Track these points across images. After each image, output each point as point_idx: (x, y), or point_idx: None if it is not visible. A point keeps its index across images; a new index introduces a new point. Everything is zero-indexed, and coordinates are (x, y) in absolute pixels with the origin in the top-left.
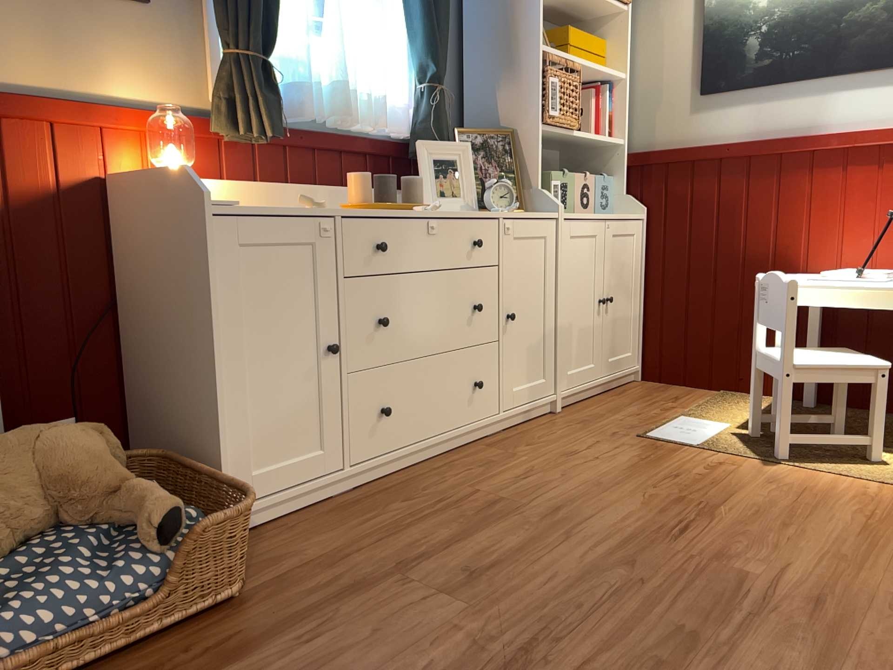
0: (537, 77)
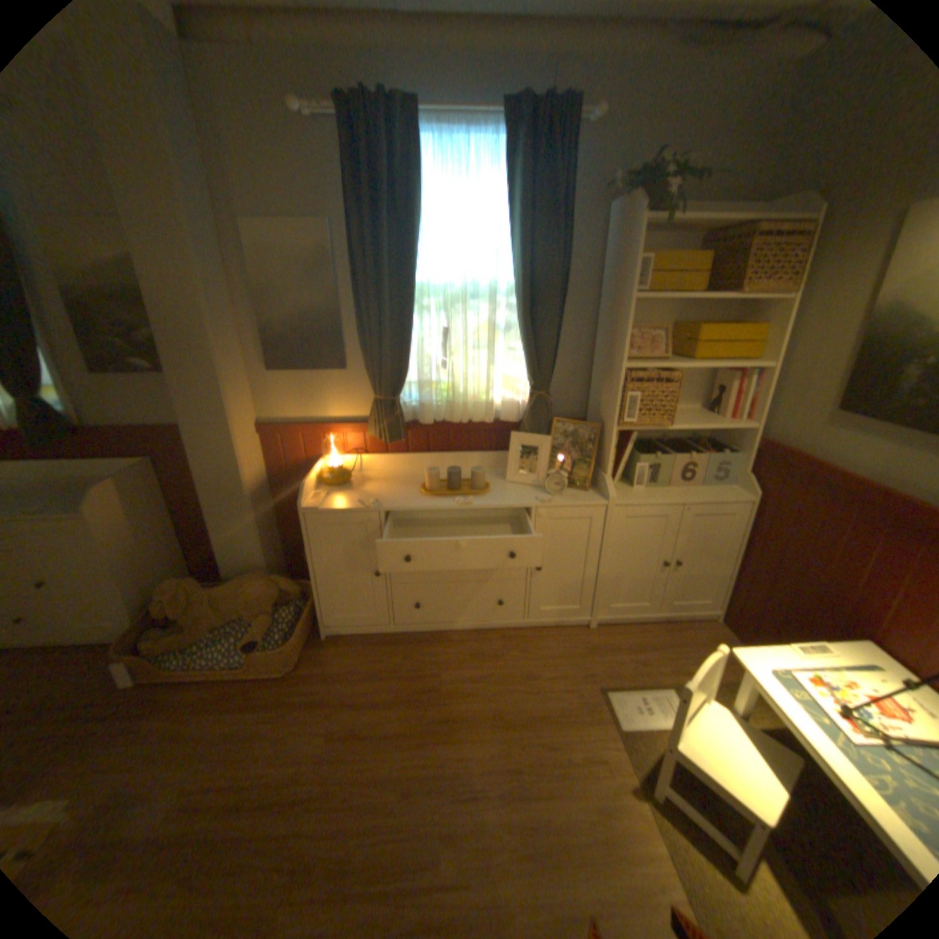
0: (618, 391)
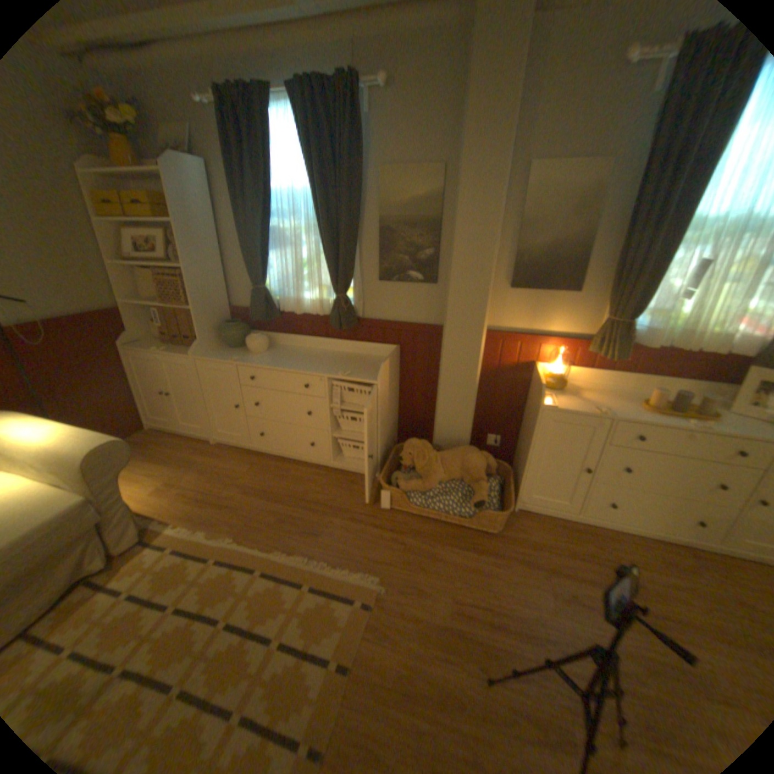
0: None
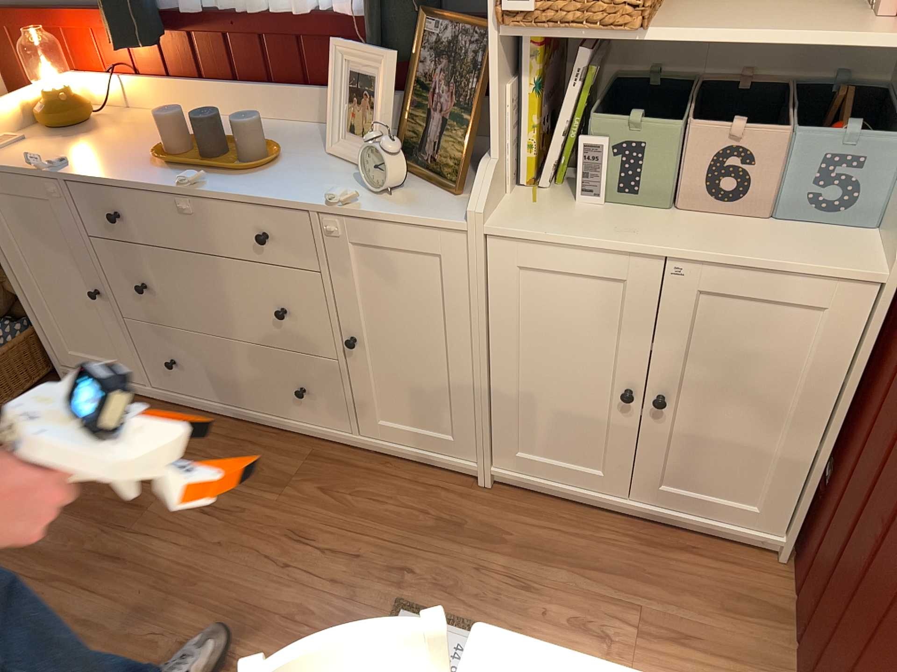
0: None
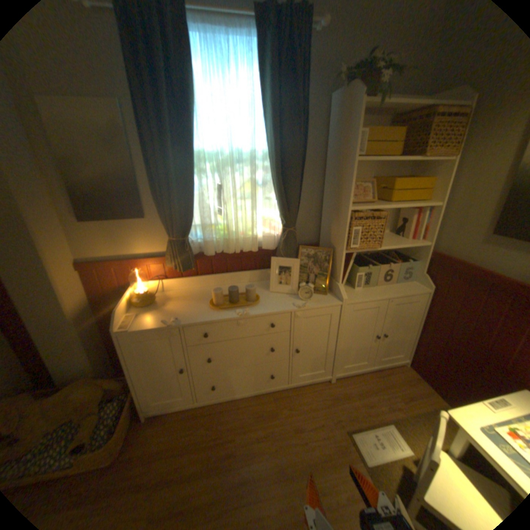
0: (346, 226)
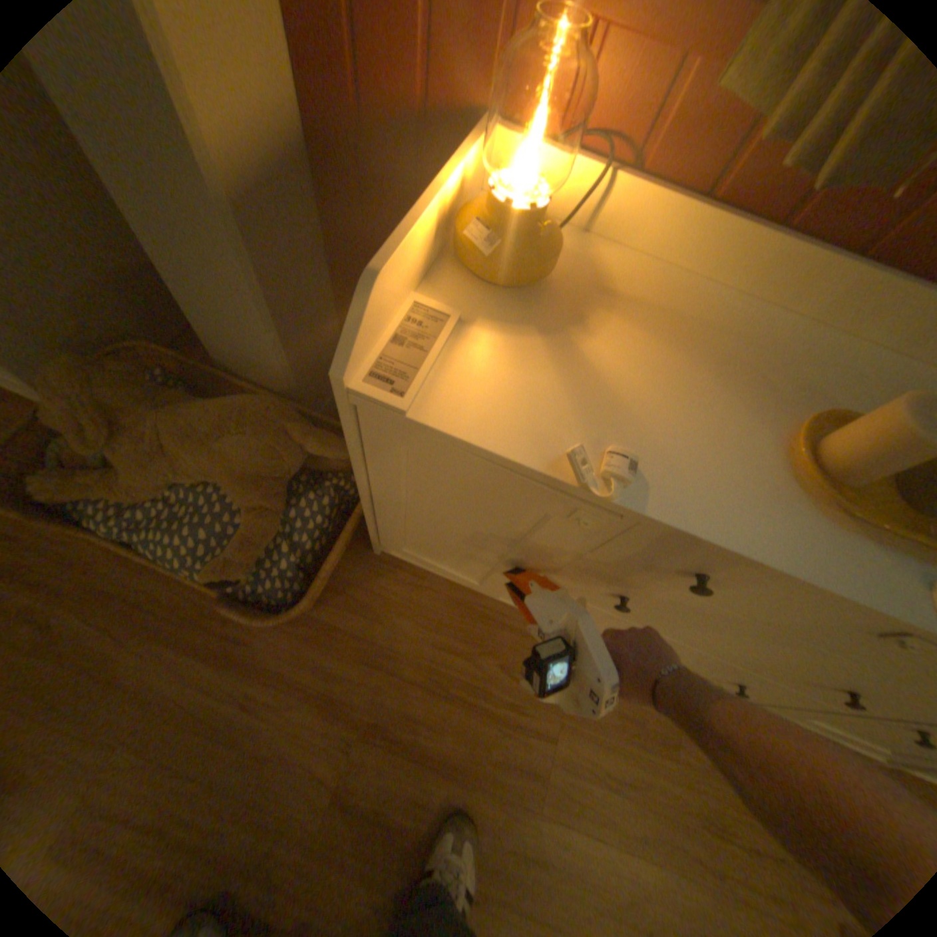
0: None
